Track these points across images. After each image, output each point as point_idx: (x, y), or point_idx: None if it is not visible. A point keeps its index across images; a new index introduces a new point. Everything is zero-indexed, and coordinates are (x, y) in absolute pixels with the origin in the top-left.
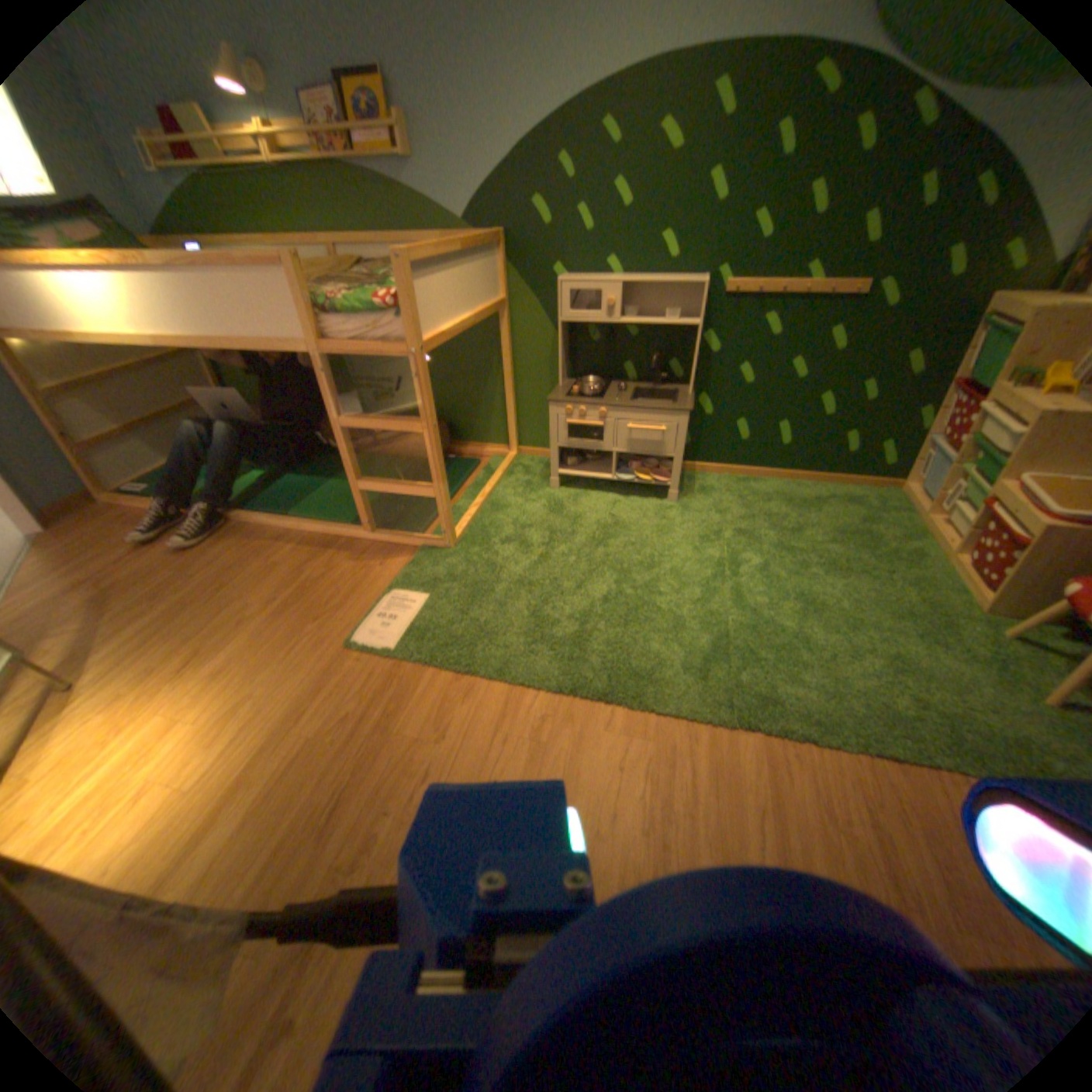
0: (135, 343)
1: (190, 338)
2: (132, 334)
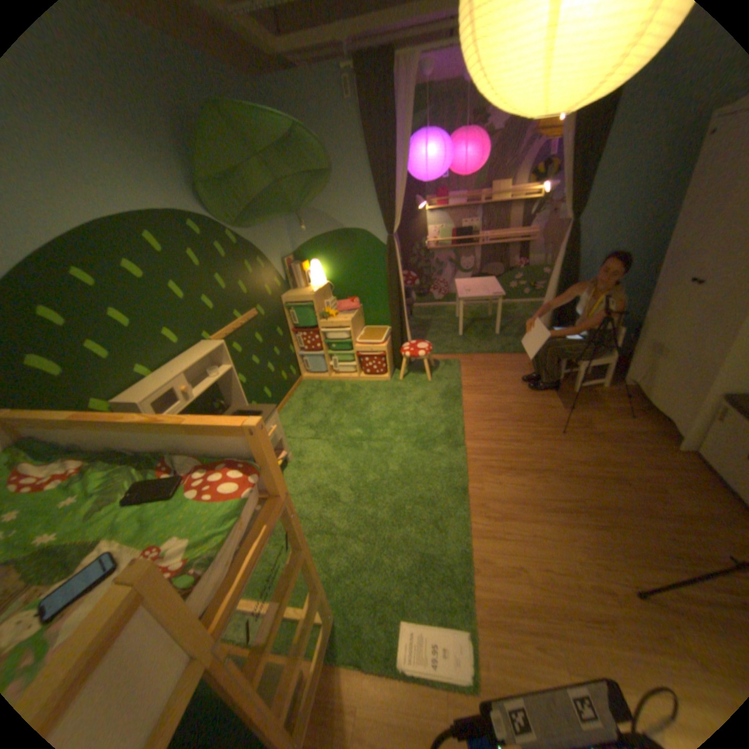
0: None
1: None
2: None
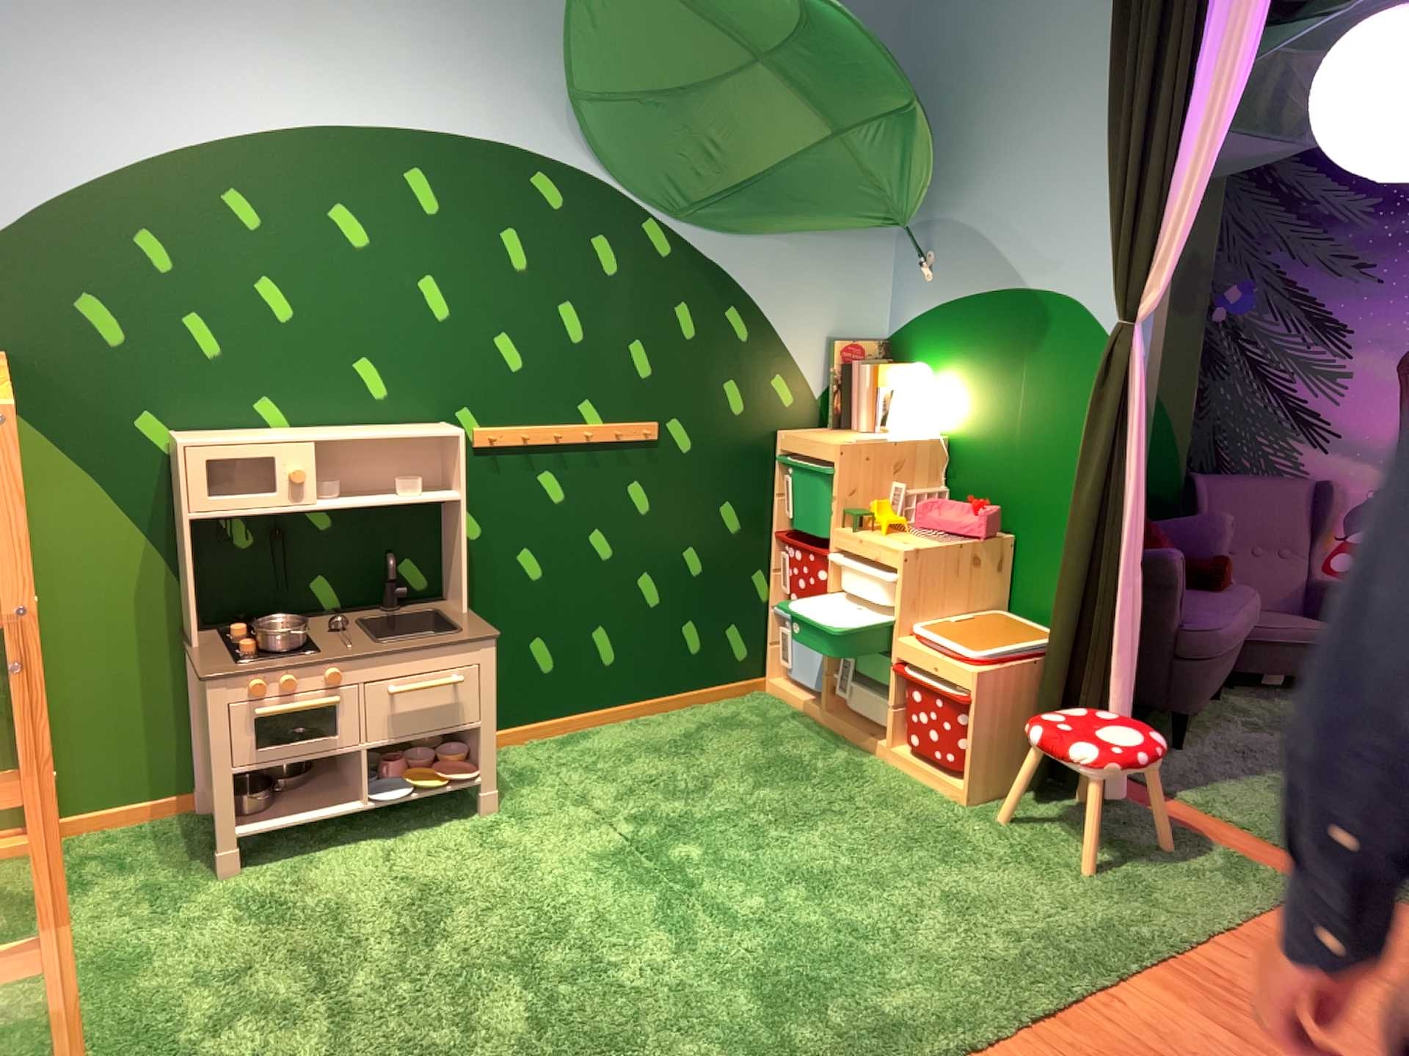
0: None
1: None
2: None
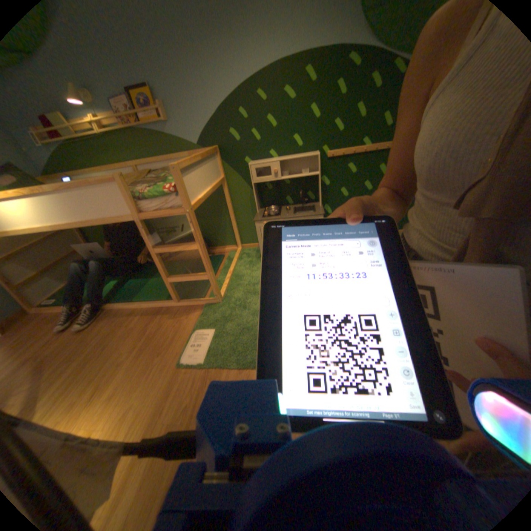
0: (41, 230)
1: (70, 223)
2: (39, 227)
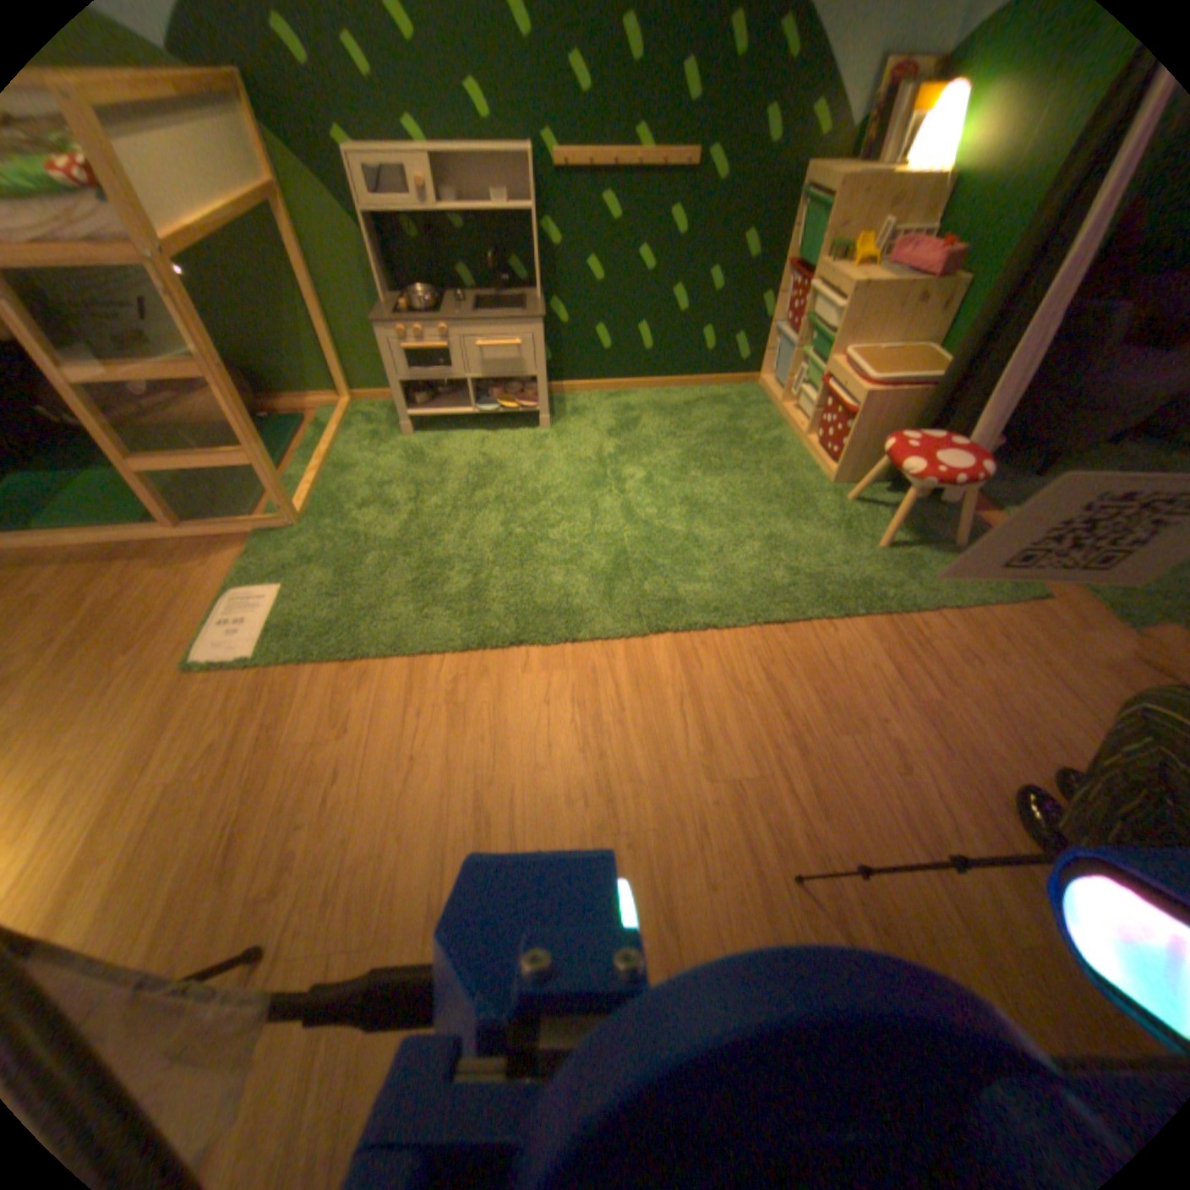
0: None
1: None
2: None
